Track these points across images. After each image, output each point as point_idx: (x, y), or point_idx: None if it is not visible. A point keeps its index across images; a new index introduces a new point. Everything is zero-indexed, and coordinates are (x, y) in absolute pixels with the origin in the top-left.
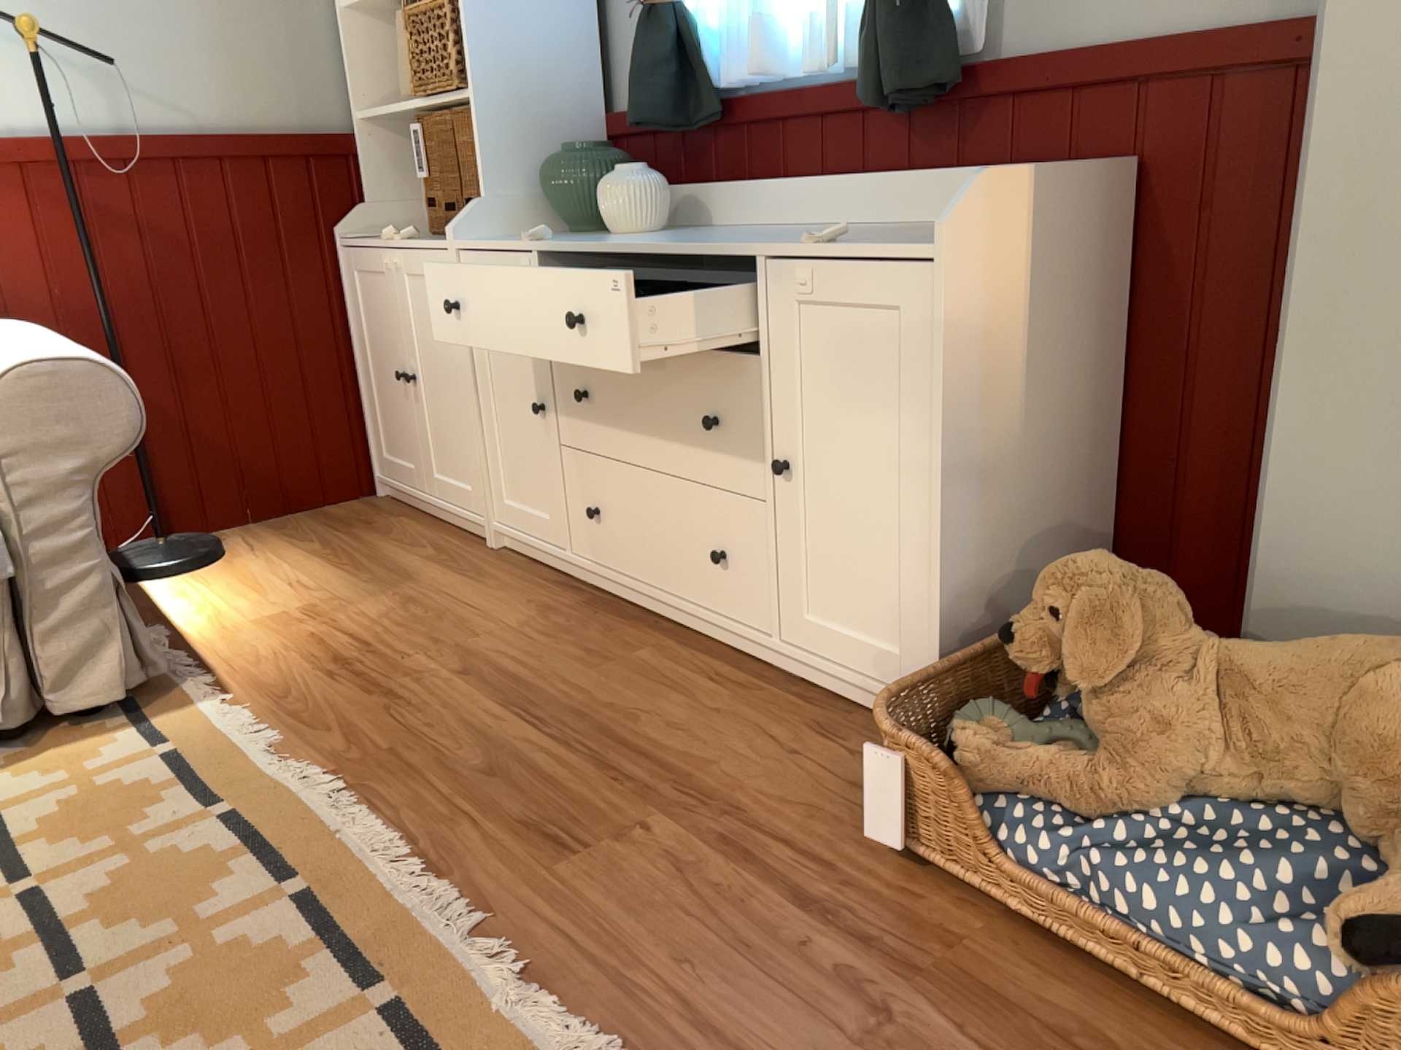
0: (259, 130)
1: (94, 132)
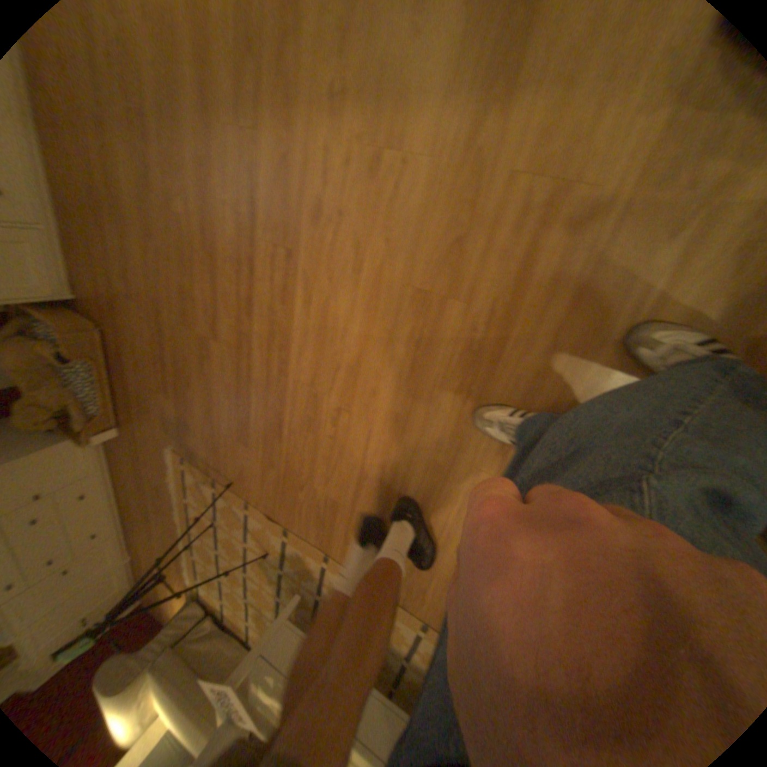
0: None
1: None
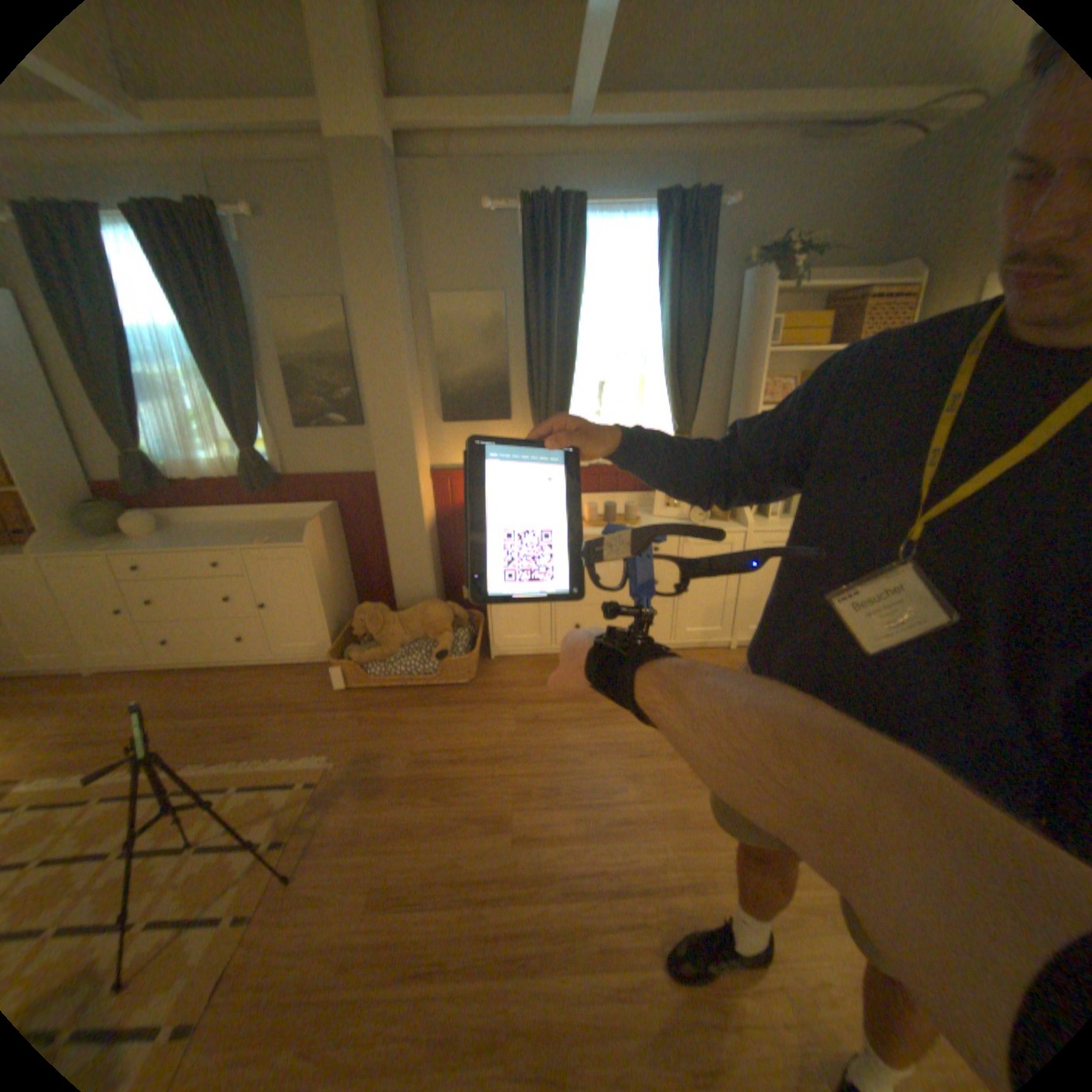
0: None
1: None
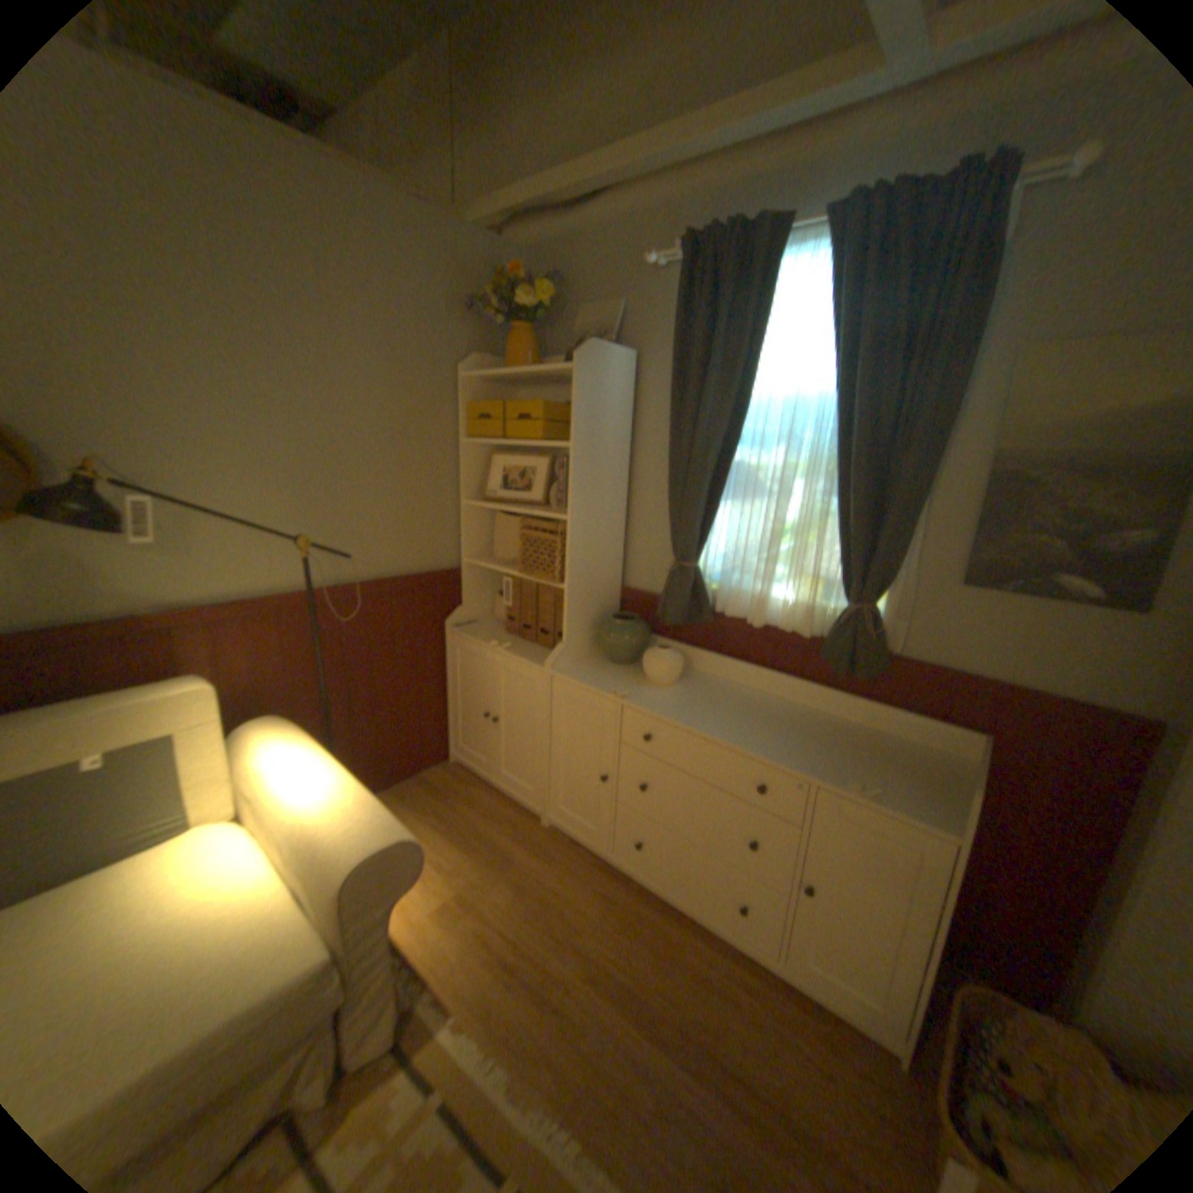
0: (410, 570)
1: (318, 583)
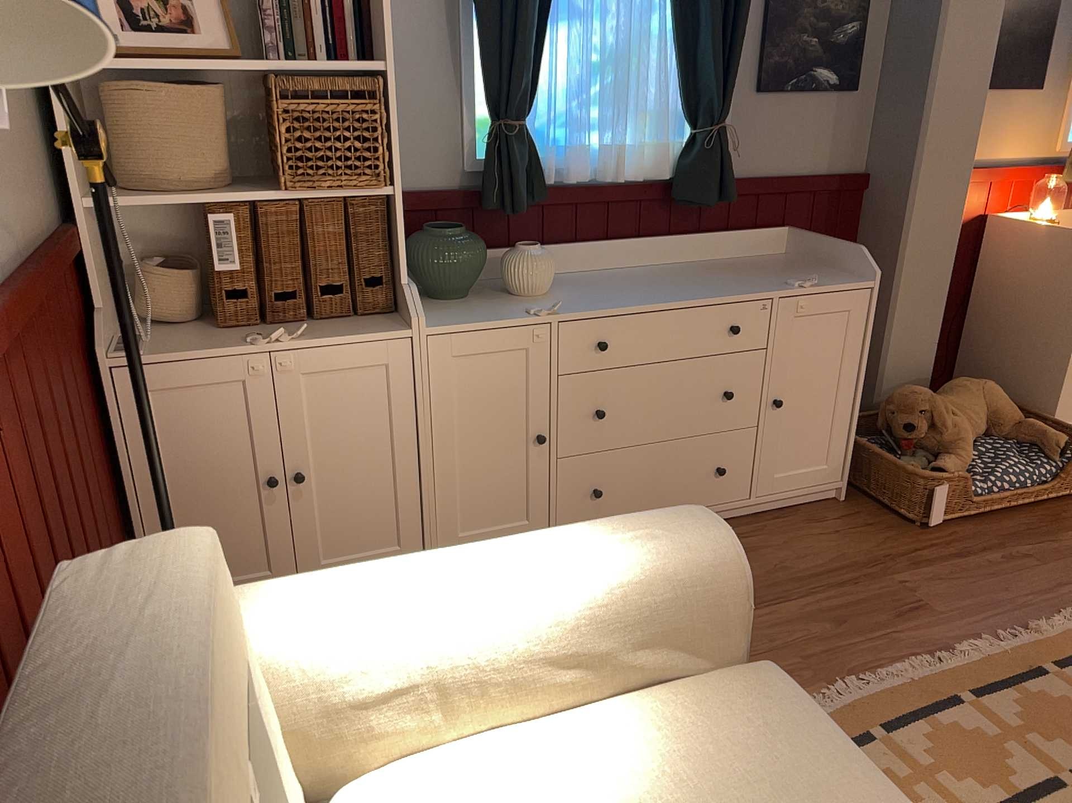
0: (33, 238)
1: None
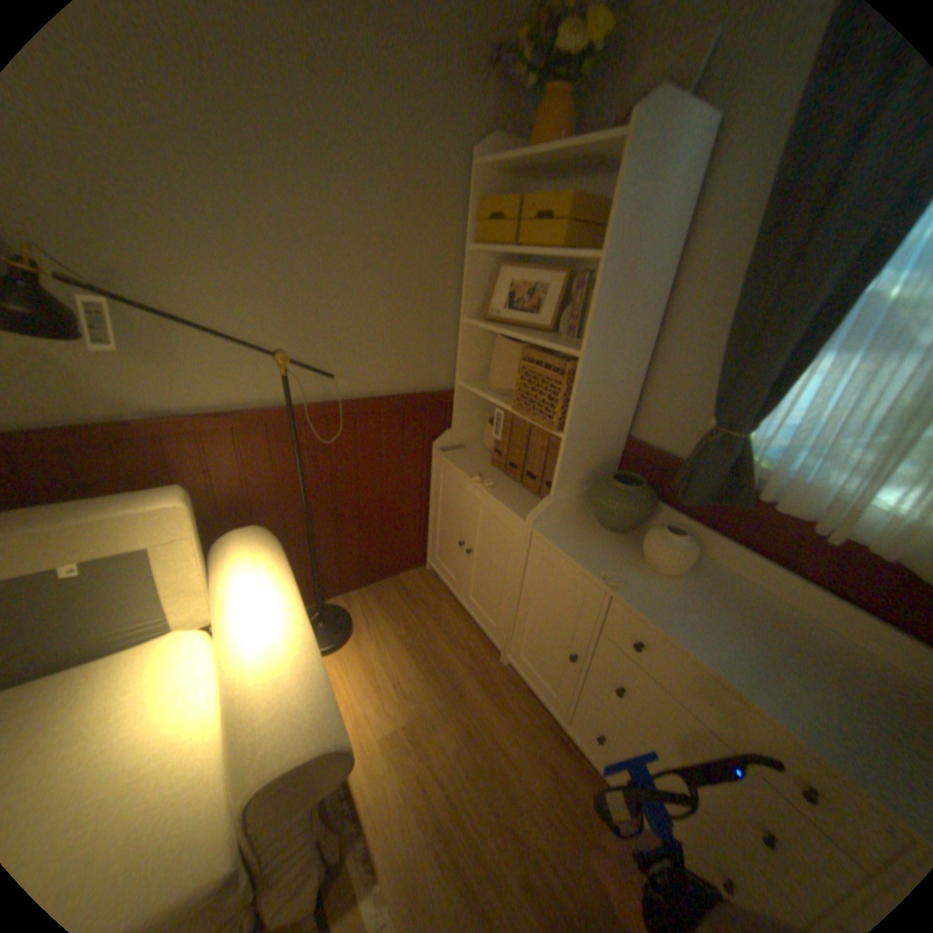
0: (403, 389)
1: (309, 398)
